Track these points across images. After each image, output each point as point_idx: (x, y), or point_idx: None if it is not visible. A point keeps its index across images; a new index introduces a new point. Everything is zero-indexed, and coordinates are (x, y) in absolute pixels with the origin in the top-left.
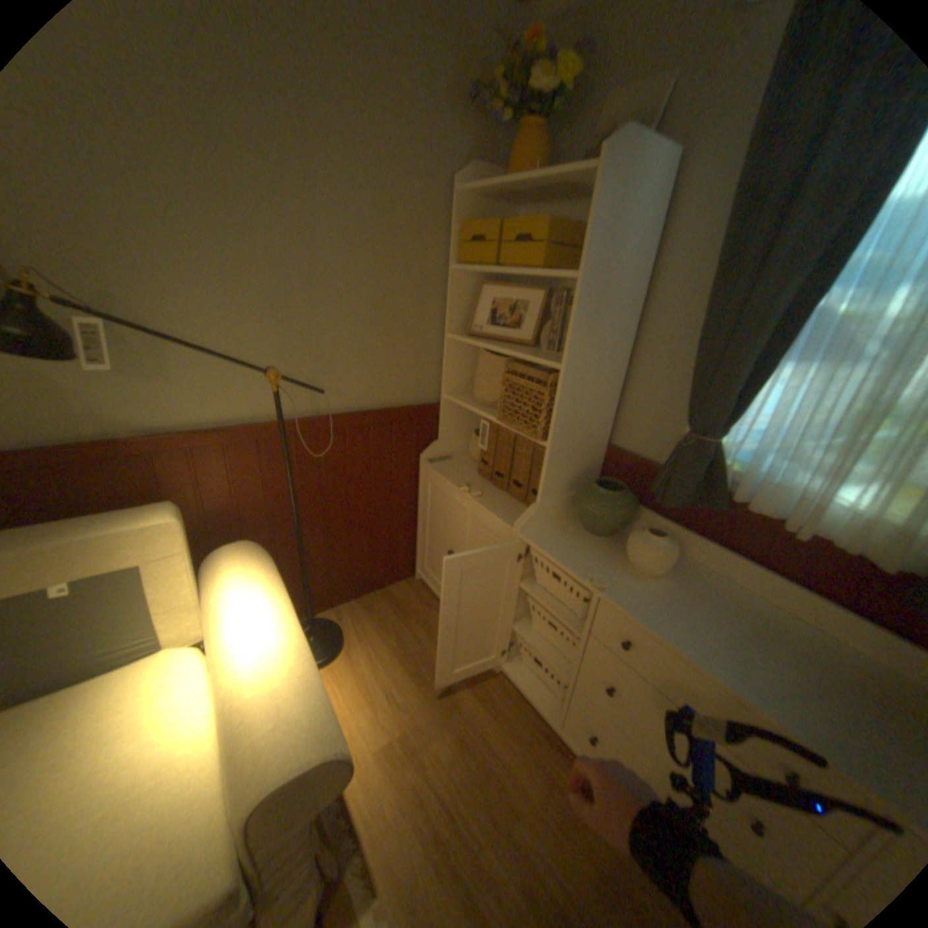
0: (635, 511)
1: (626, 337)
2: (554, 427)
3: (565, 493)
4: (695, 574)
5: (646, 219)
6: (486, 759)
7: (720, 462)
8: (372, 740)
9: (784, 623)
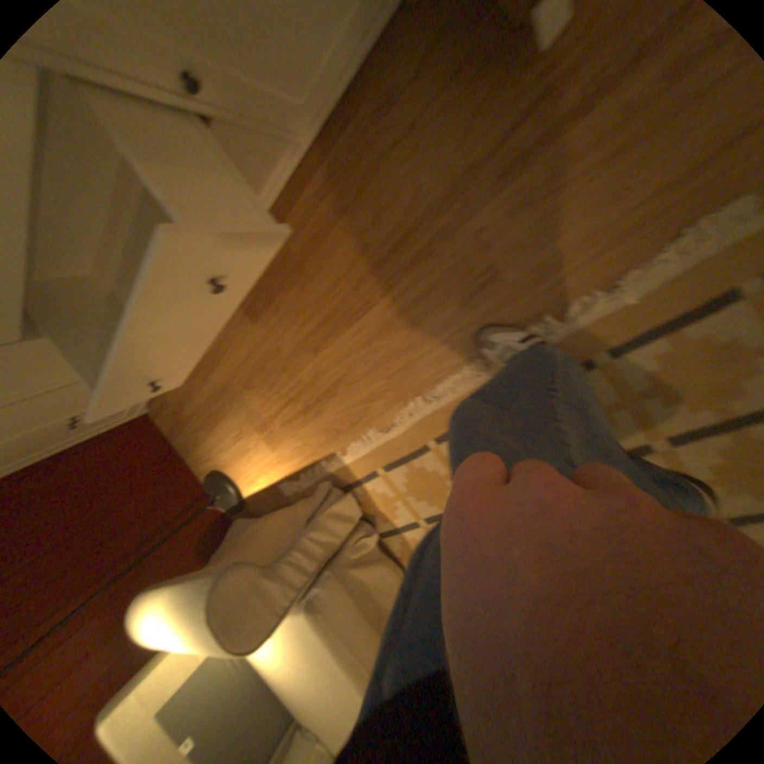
0: None
1: None
2: None
3: None
4: None
5: None
6: (249, 365)
7: None
8: (263, 449)
9: None
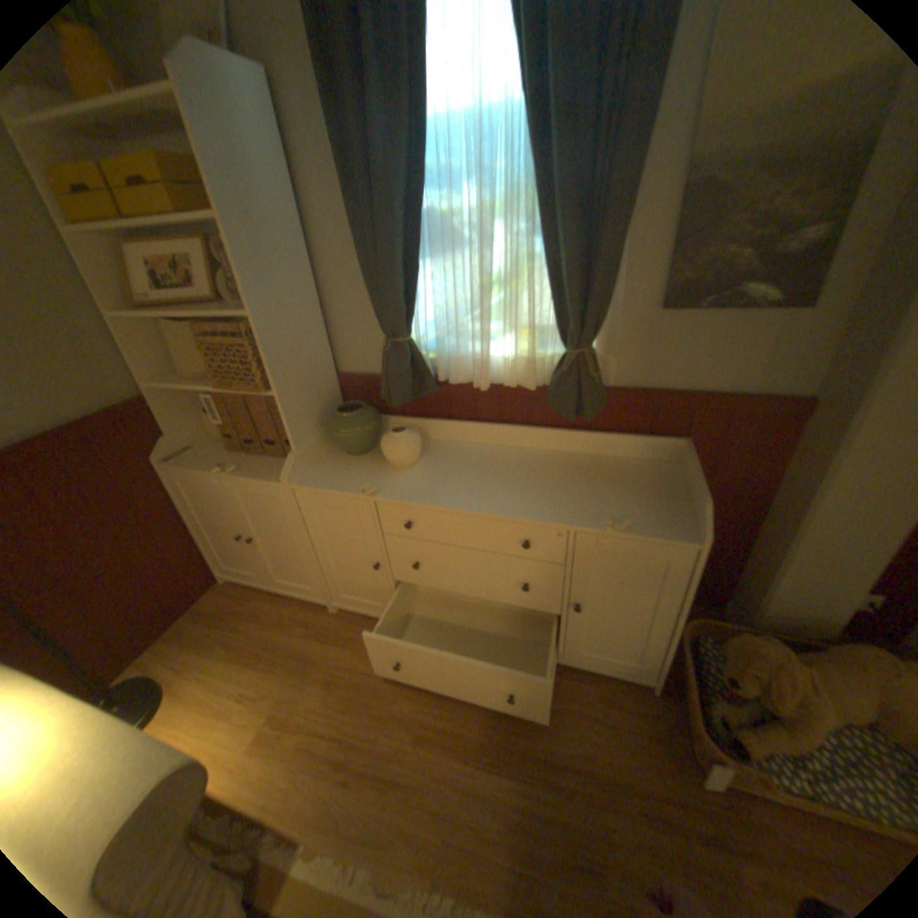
0: (377, 420)
1: (301, 268)
2: (271, 373)
3: (317, 431)
4: (439, 449)
5: (261, 146)
6: (351, 680)
7: (416, 355)
8: (237, 742)
9: (499, 453)
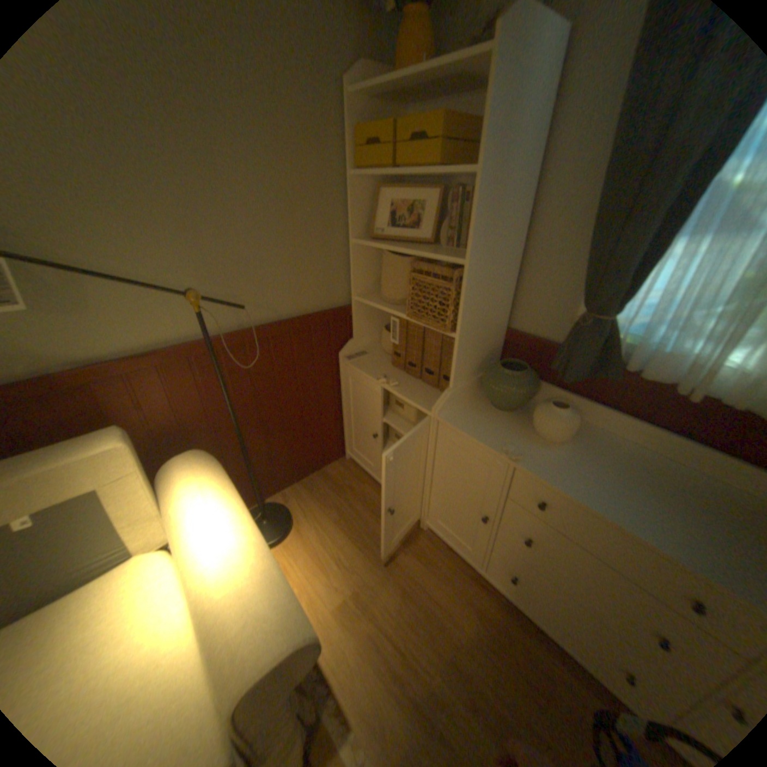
0: (537, 386)
1: (521, 227)
2: (462, 319)
3: (473, 376)
4: (593, 436)
5: (538, 105)
6: (426, 603)
7: (615, 337)
8: (329, 600)
9: (674, 471)
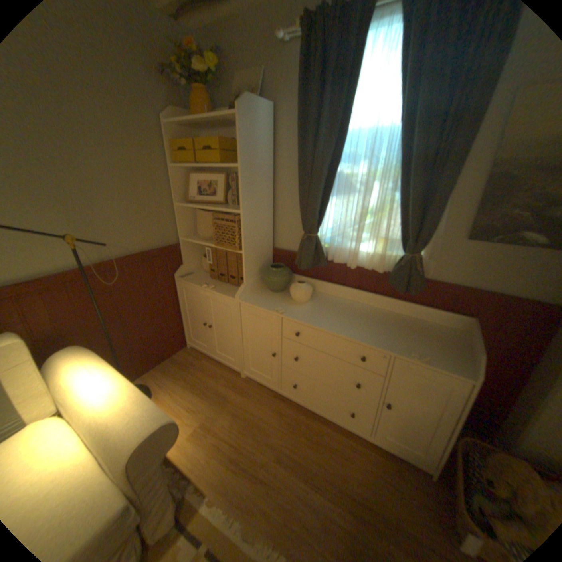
0: (290, 275)
1: (268, 193)
2: (243, 242)
3: (257, 275)
4: (320, 297)
5: (264, 137)
6: (247, 417)
7: (318, 244)
8: (183, 432)
9: (355, 306)
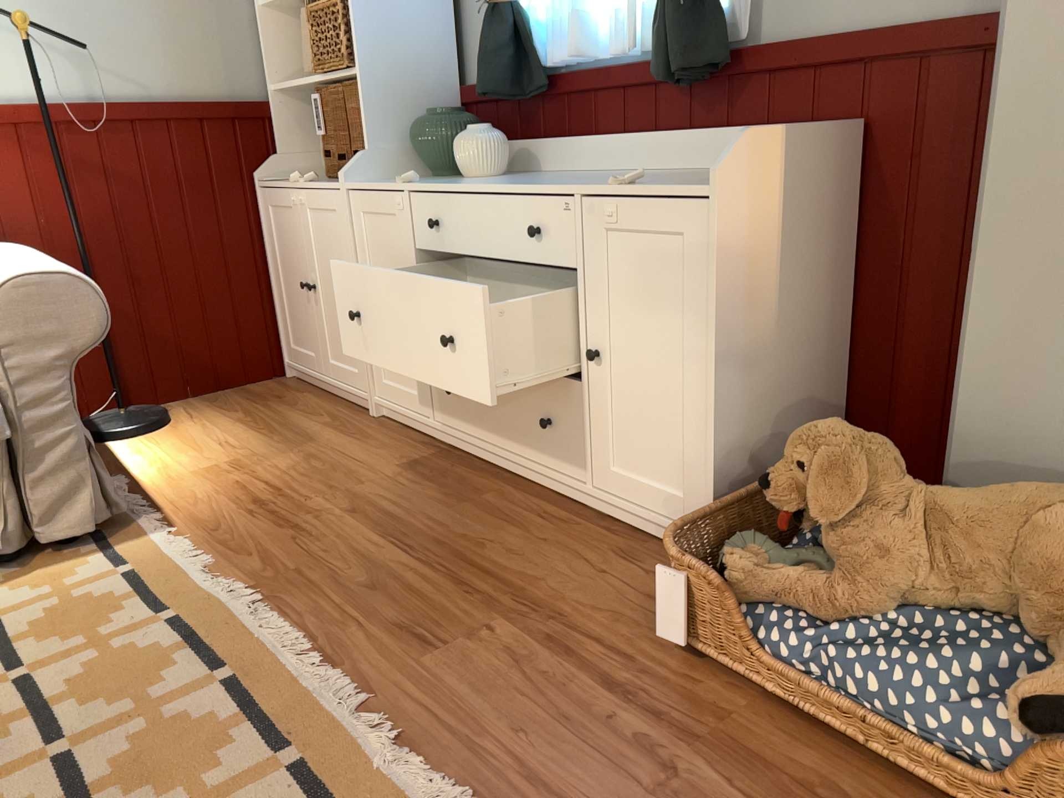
0: (467, 127)
1: None
2: (356, 44)
3: (407, 145)
4: (535, 174)
5: None
6: (336, 460)
7: (517, 28)
8: (193, 465)
9: (600, 173)
